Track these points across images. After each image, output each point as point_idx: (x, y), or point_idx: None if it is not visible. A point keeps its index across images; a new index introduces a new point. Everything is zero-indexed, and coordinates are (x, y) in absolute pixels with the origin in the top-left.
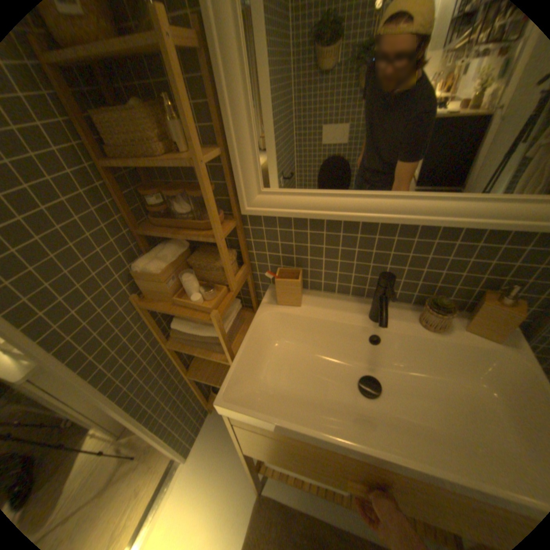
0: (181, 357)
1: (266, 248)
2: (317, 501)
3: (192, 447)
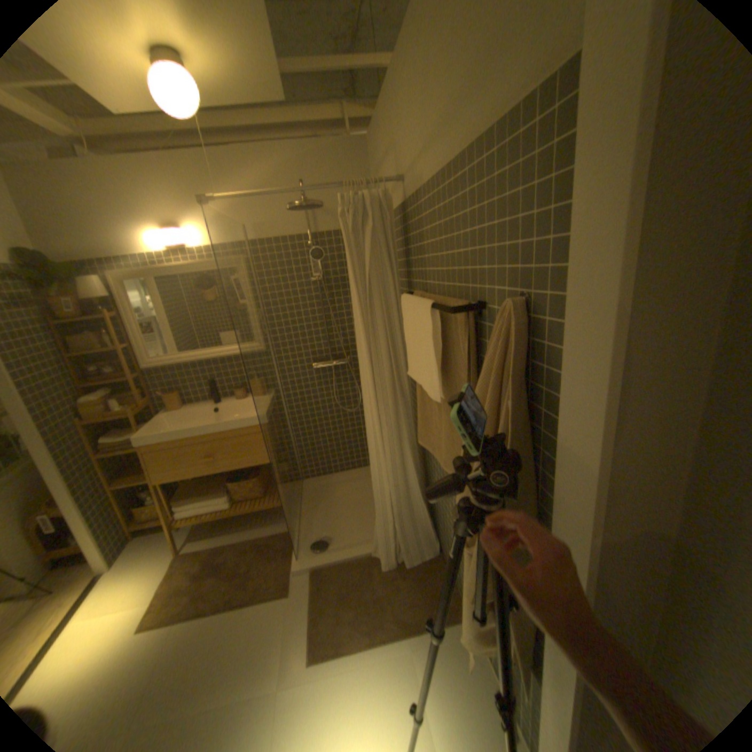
0: (103, 475)
1: (157, 386)
2: (218, 540)
3: (115, 562)
